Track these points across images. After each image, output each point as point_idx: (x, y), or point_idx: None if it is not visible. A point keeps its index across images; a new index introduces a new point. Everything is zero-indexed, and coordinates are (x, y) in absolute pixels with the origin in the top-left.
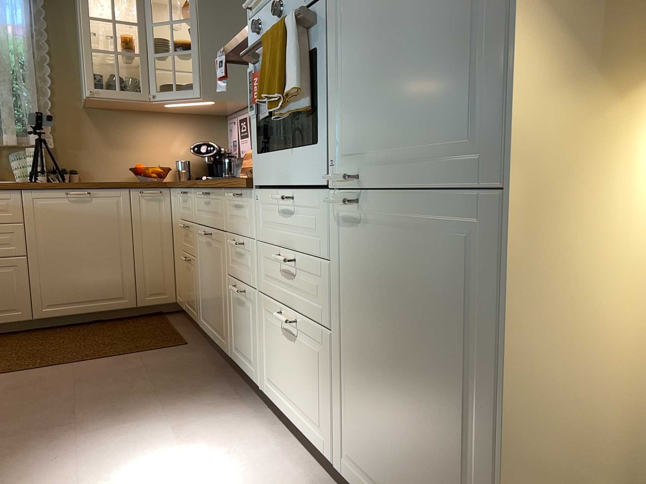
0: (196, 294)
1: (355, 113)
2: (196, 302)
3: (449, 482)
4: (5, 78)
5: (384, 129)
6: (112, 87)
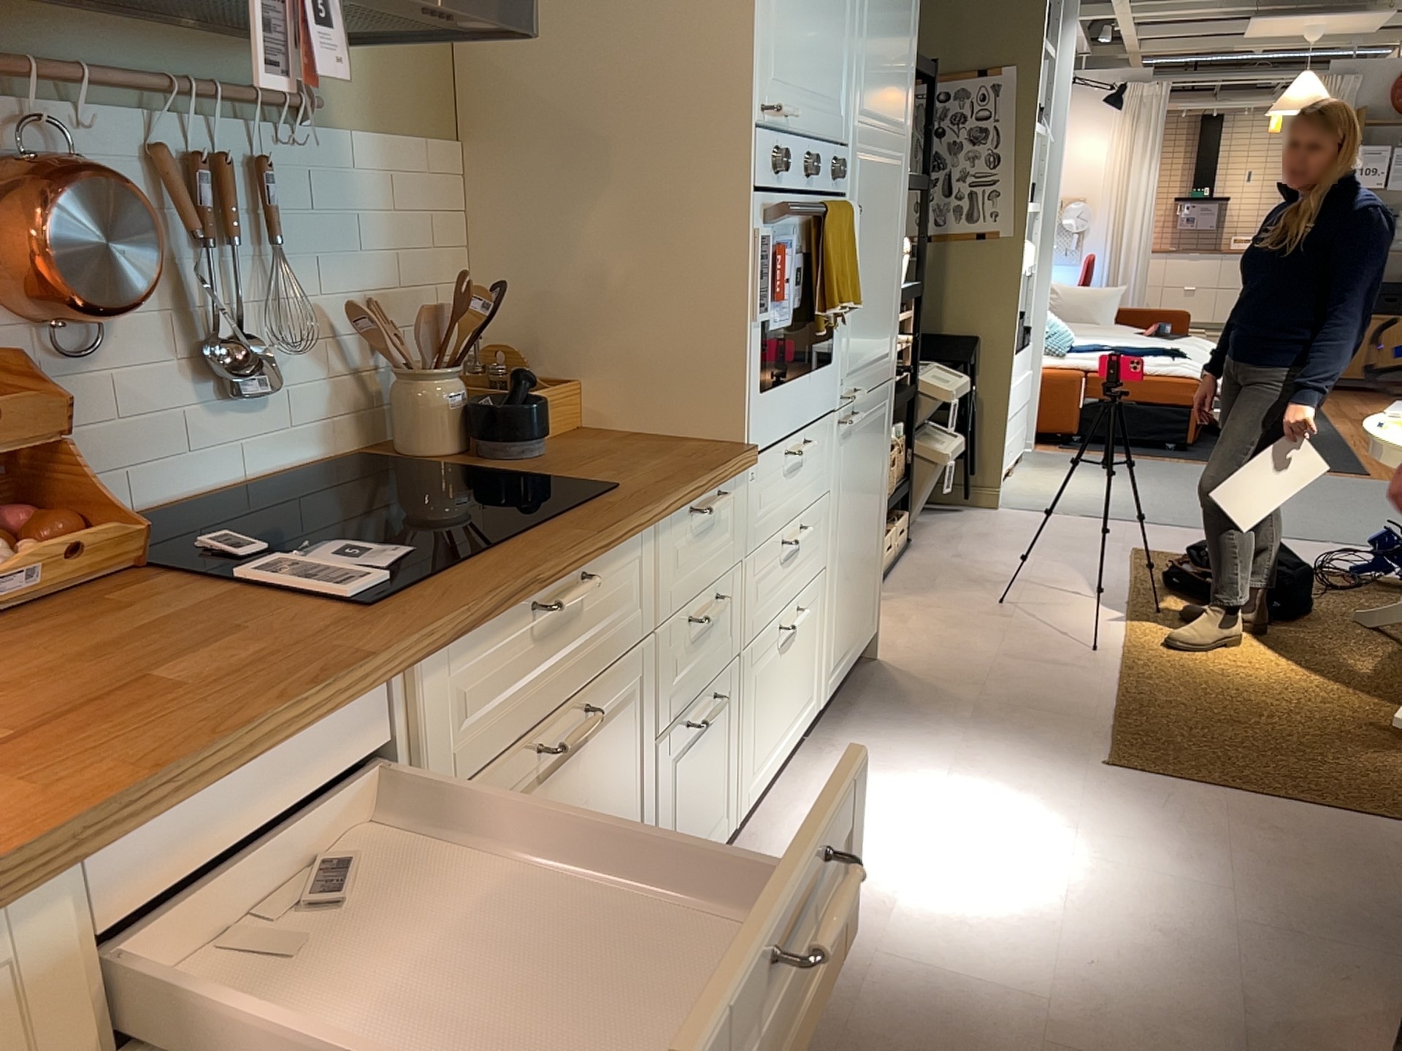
0: None
1: (855, 330)
2: None
3: (871, 574)
4: None
5: (866, 345)
6: None
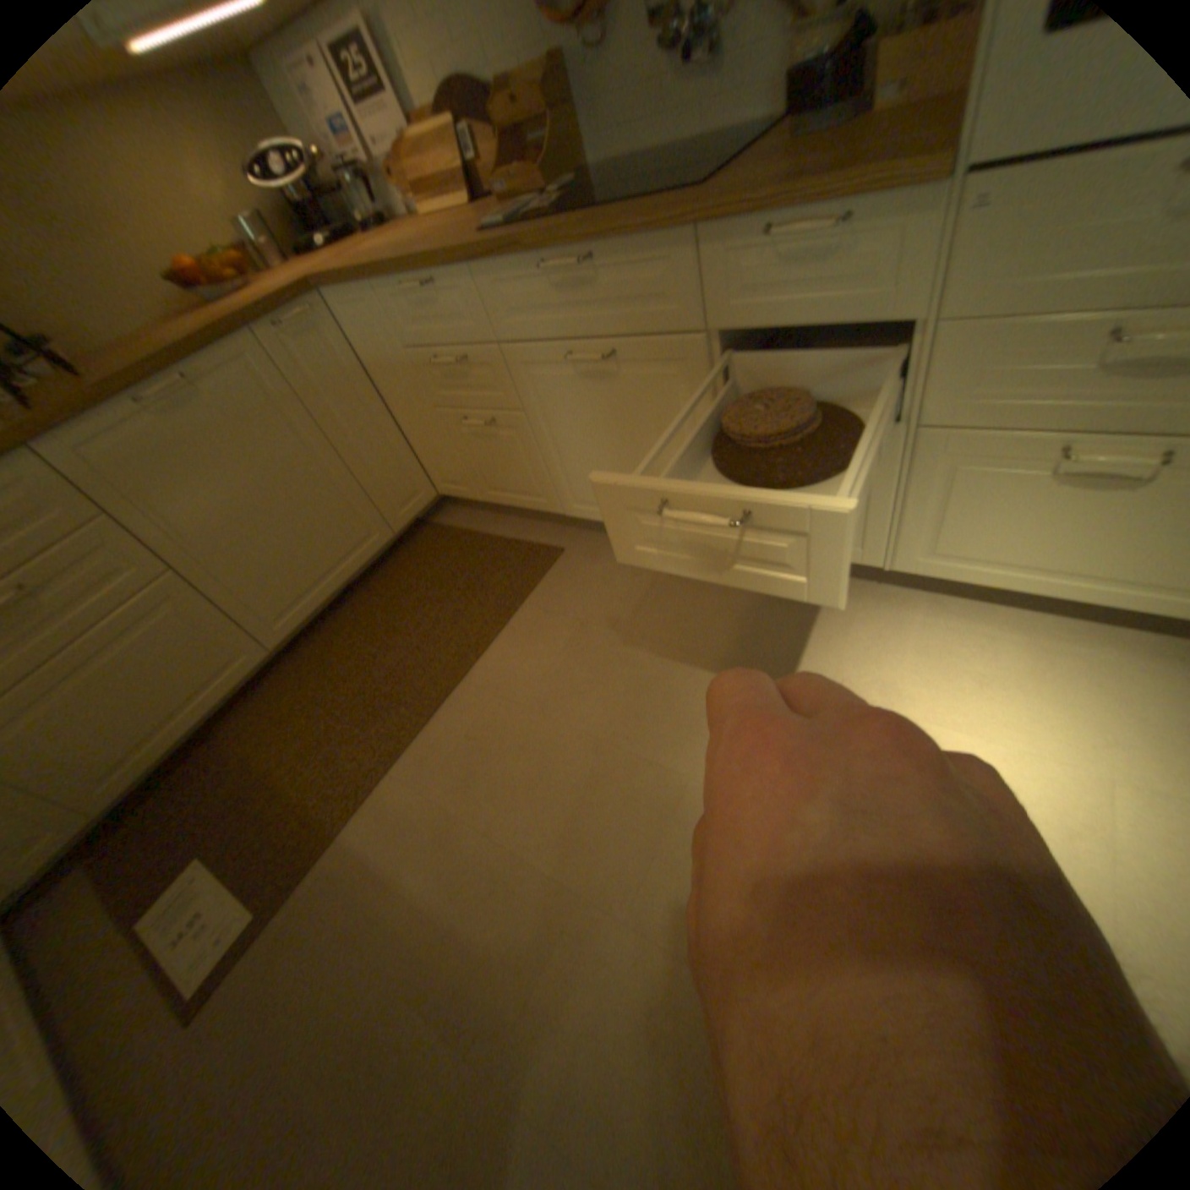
0: (534, 472)
1: None
2: (539, 485)
3: None
4: None
5: None
6: None
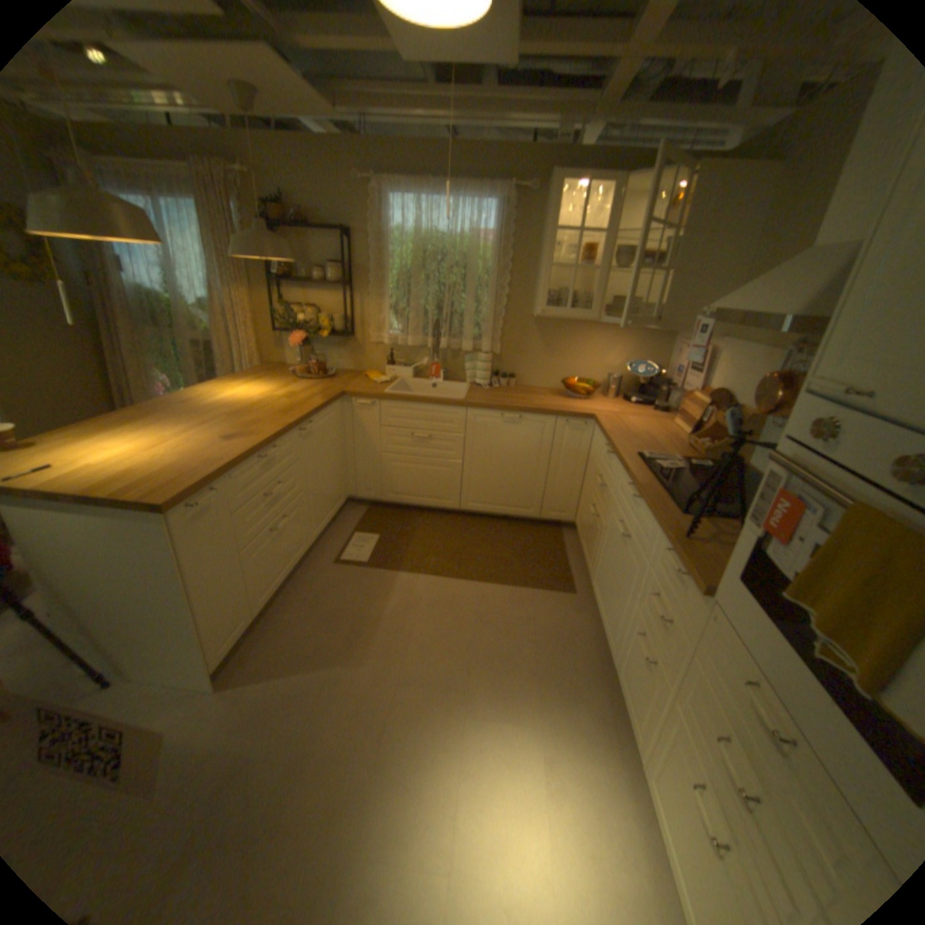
0: (595, 552)
1: None
2: (593, 559)
3: None
4: (471, 288)
5: None
6: (562, 302)
